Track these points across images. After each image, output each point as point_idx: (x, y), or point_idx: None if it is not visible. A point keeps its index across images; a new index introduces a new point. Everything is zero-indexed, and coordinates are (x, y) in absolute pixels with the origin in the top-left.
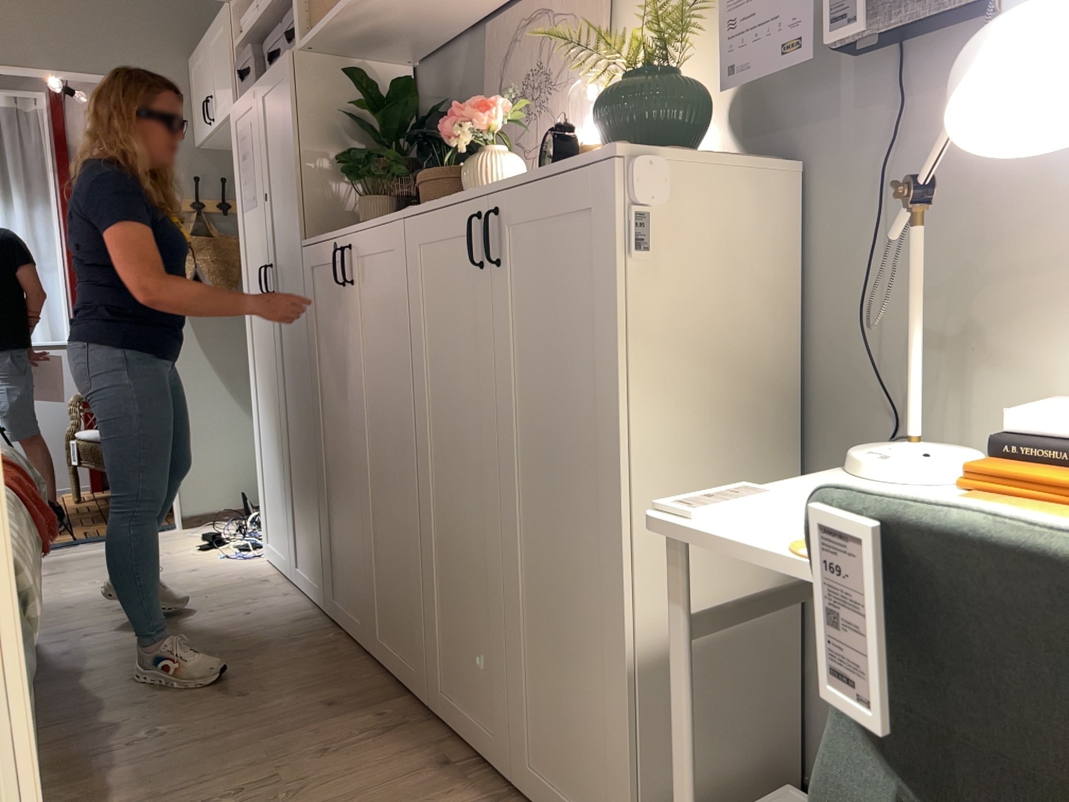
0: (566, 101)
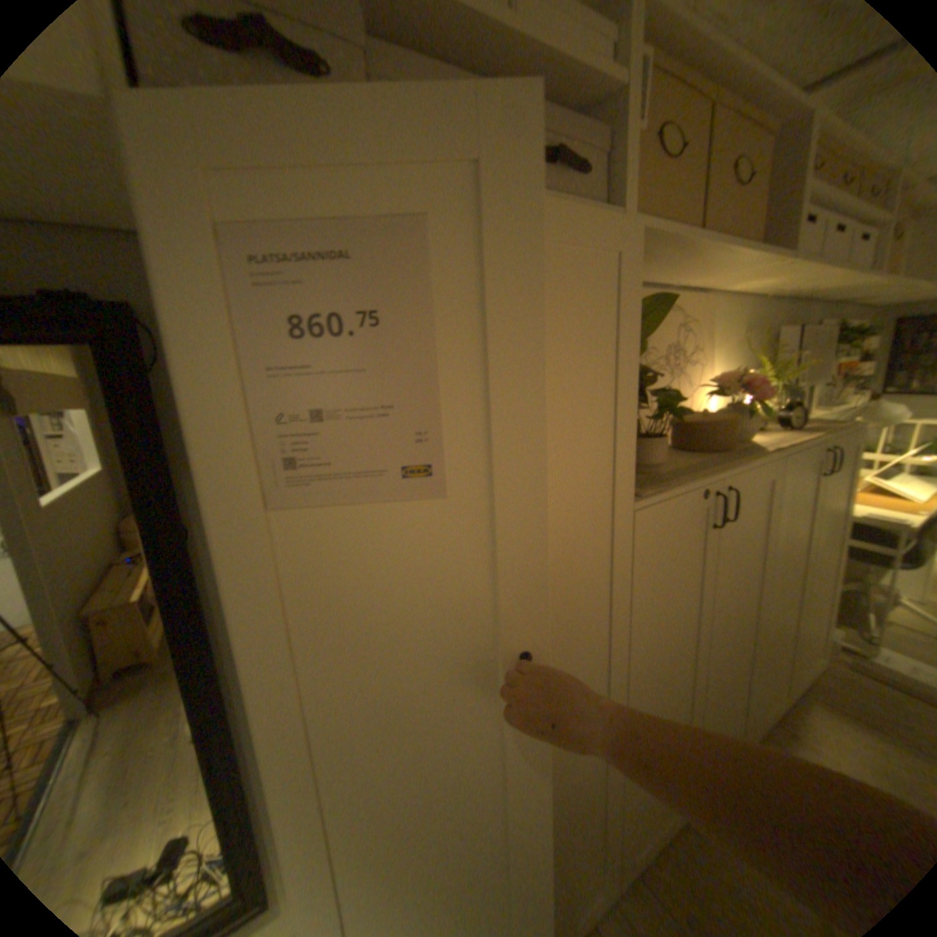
0: (700, 373)
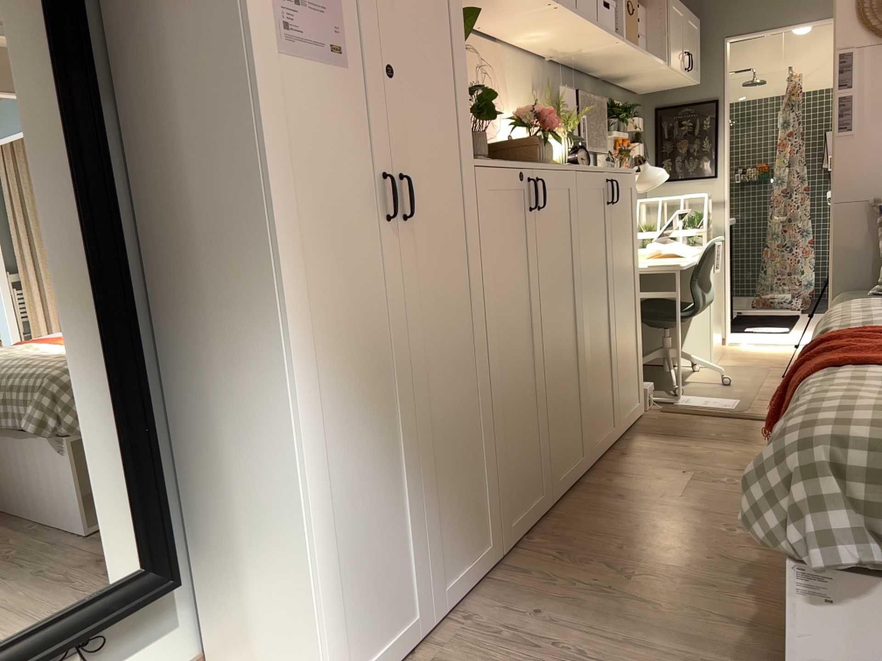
0: (500, 115)
